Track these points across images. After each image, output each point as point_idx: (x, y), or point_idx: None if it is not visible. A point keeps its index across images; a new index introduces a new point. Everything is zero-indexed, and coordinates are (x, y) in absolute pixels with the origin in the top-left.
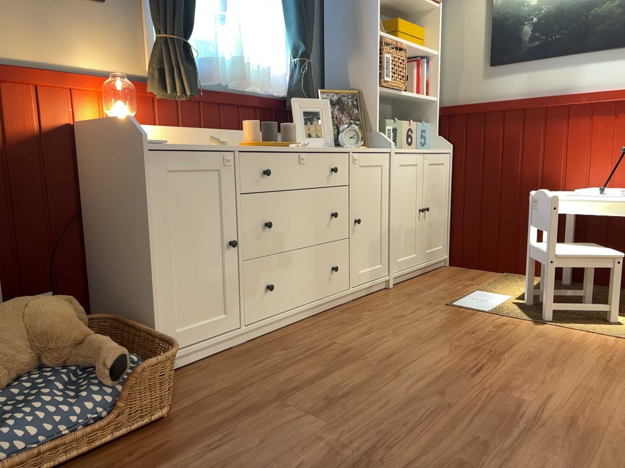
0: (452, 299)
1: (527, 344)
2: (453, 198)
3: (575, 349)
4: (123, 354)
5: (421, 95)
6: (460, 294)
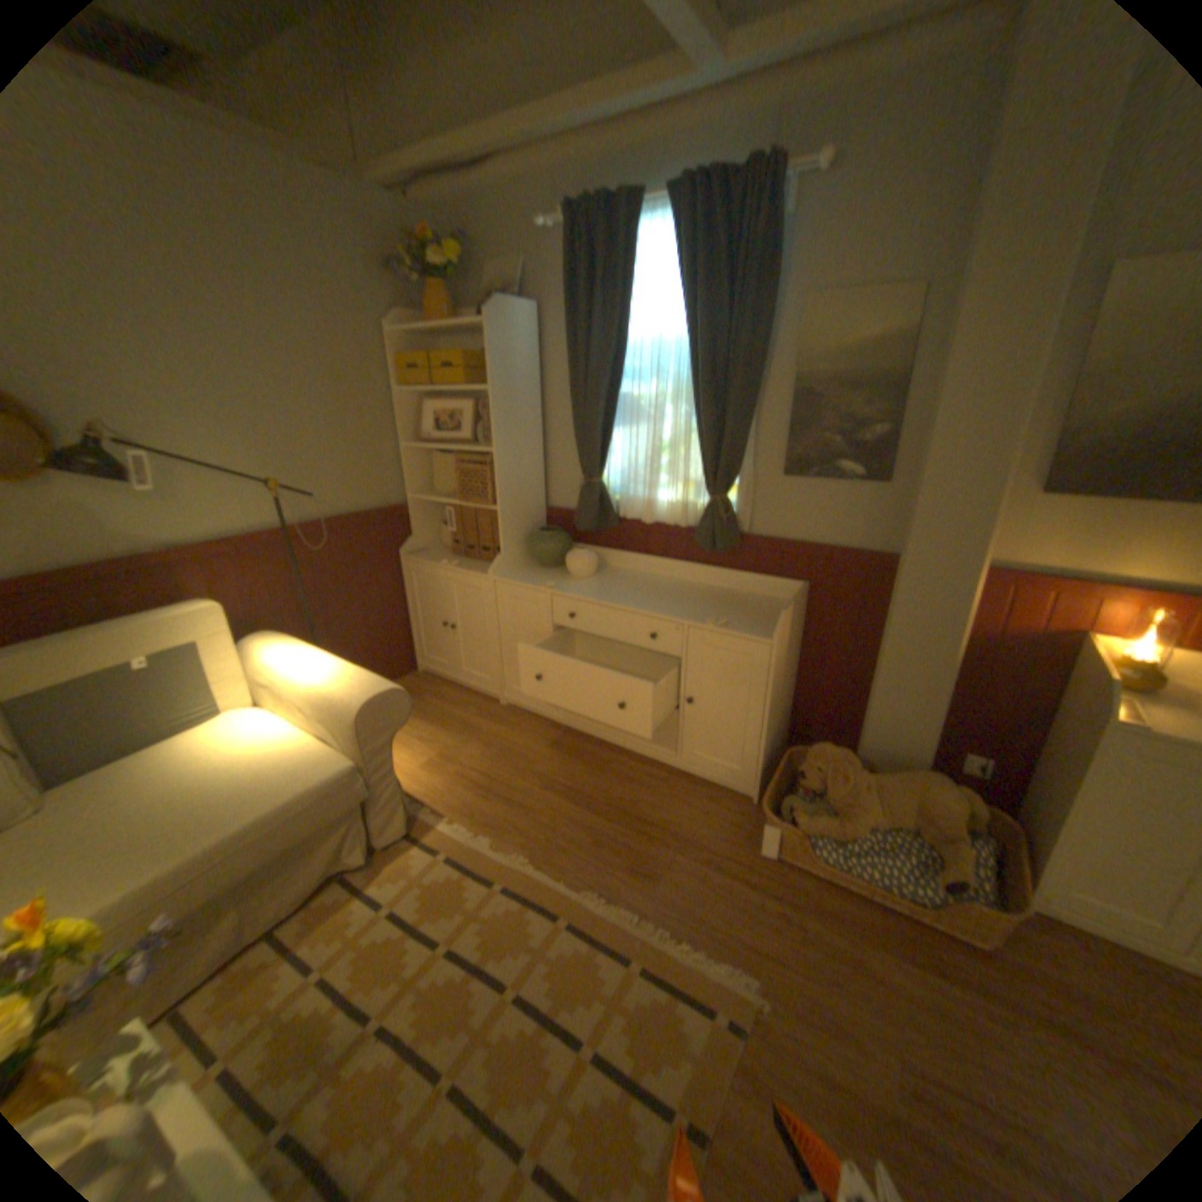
0: None
1: None
2: None
3: None
4: (971, 882)
5: None
6: None
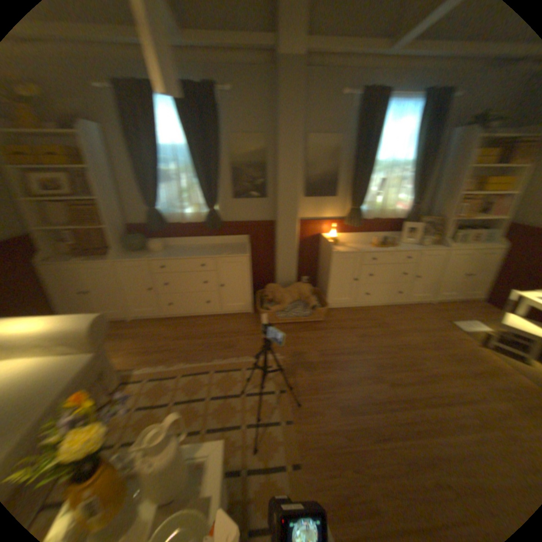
0: (457, 320)
1: (461, 351)
2: (499, 271)
3: (481, 363)
4: (316, 304)
5: (498, 214)
6: (465, 319)
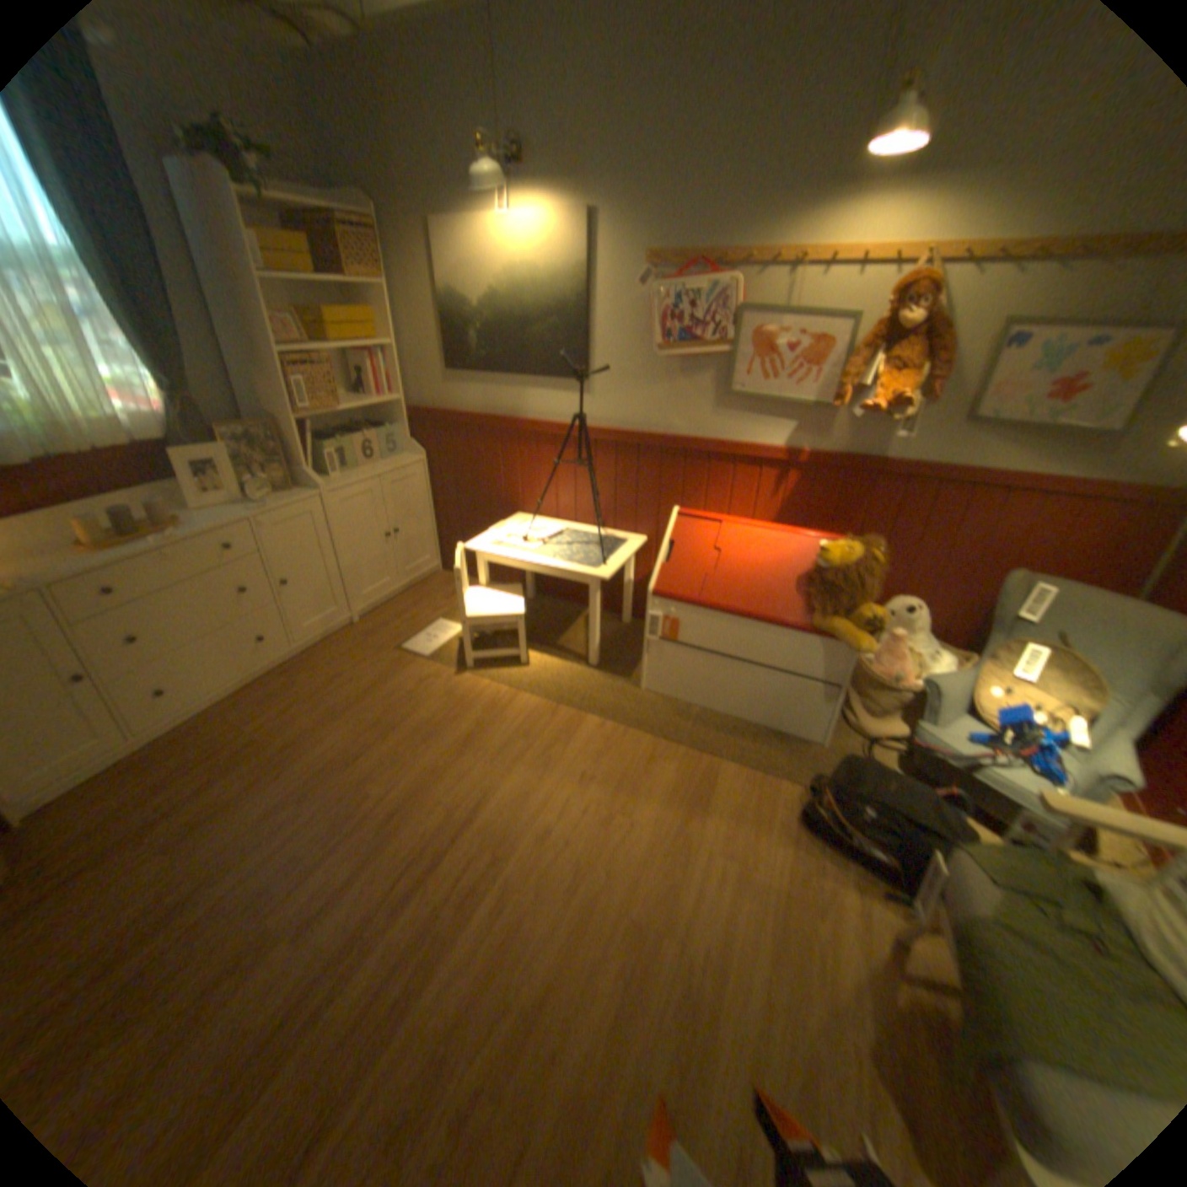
0: (406, 637)
1: (427, 708)
2: (434, 507)
3: (462, 711)
4: None
5: (380, 393)
6: (419, 627)
